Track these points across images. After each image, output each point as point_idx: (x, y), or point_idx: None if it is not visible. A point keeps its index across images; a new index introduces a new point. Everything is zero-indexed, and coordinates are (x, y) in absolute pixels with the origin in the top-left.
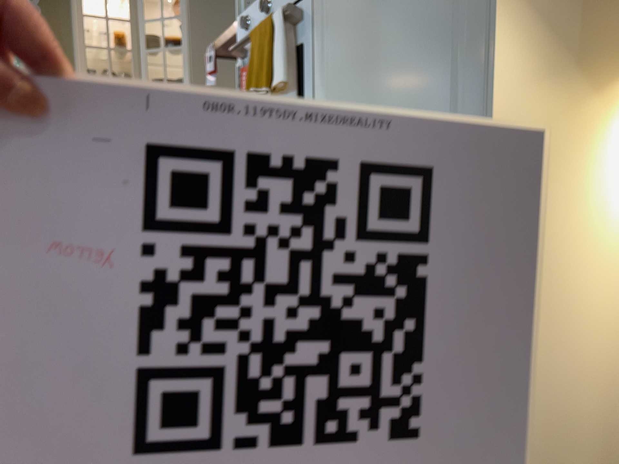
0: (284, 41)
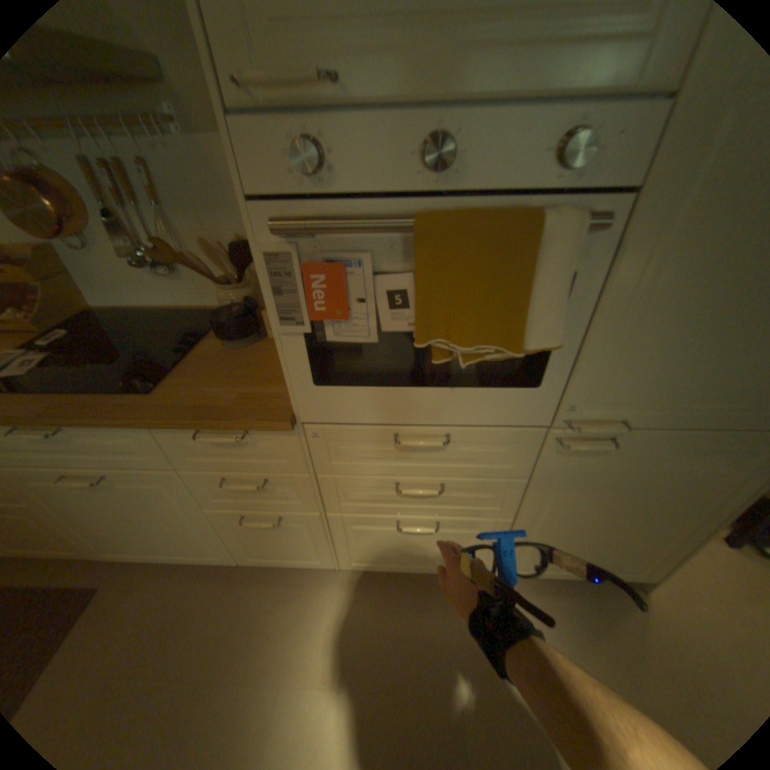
0: (573, 278)
